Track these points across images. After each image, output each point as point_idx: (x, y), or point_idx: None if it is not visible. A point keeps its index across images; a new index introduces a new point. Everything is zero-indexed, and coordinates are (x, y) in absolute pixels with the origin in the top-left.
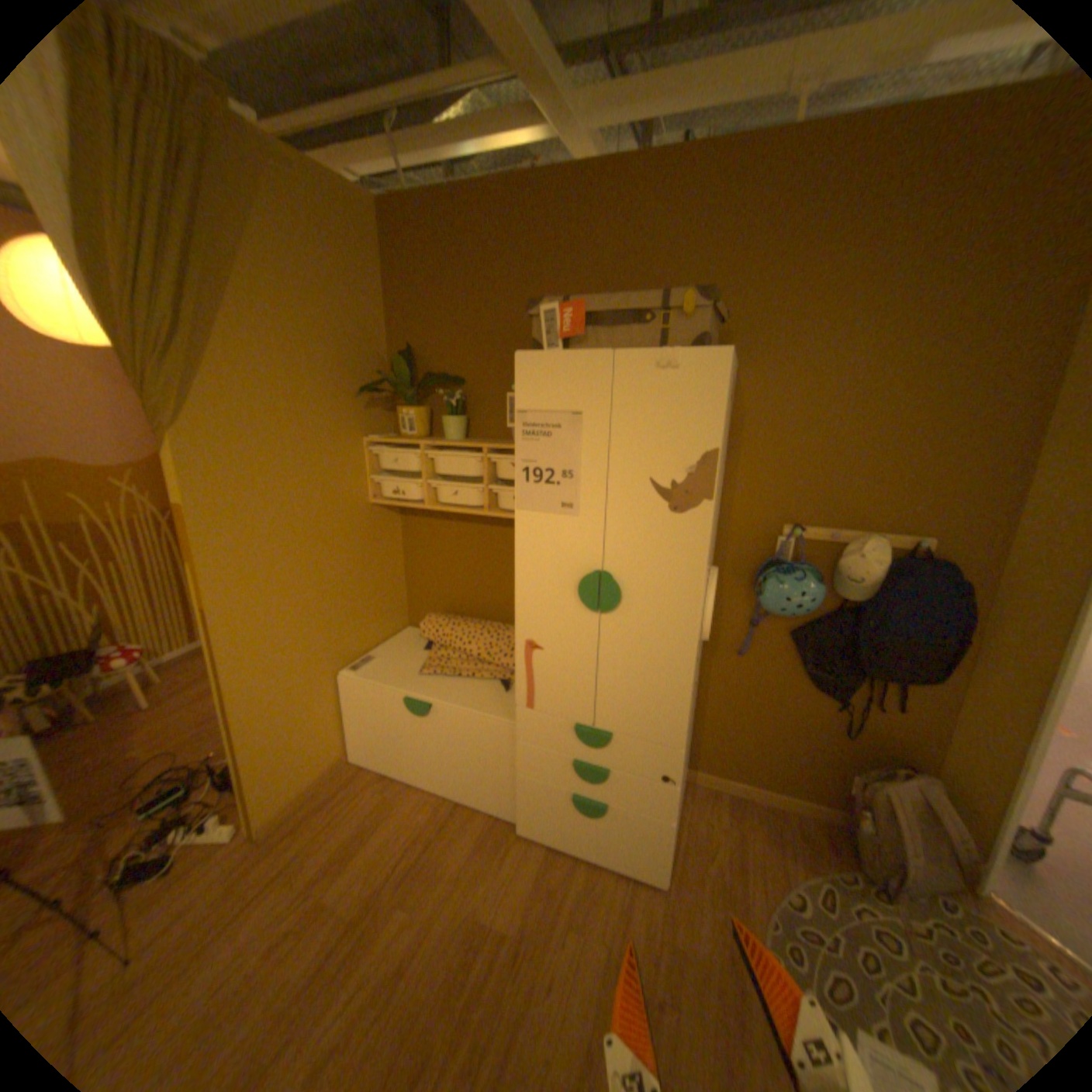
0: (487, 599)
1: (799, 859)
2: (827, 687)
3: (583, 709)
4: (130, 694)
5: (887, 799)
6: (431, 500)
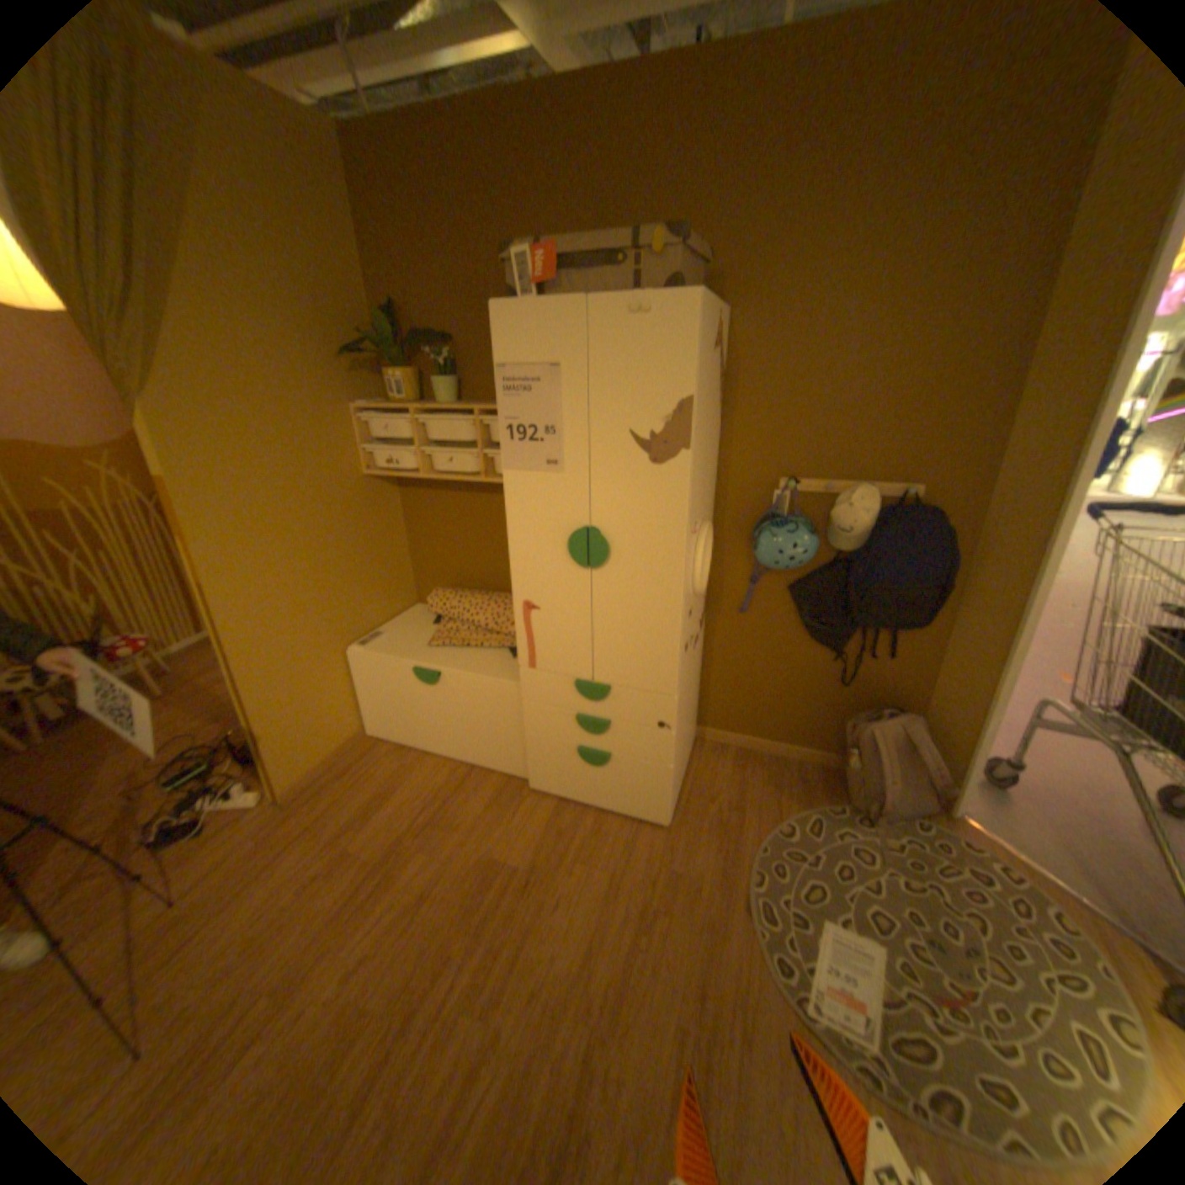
0: (494, 571)
1: (794, 797)
2: (821, 638)
3: (581, 665)
4: (139, 685)
5: (870, 736)
6: (426, 469)
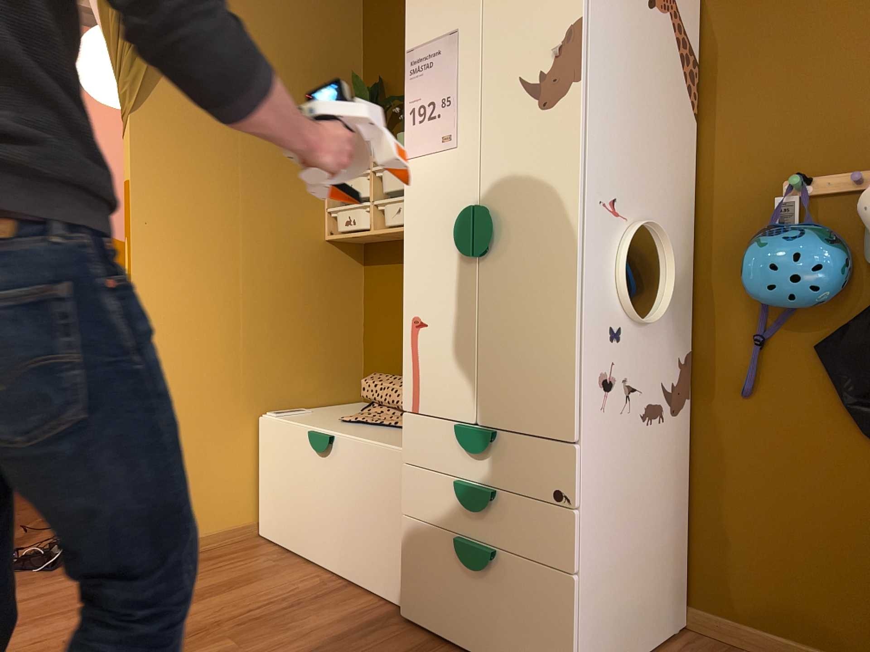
0: None
1: None
2: None
3: (465, 398)
4: None
5: None
6: (380, 226)
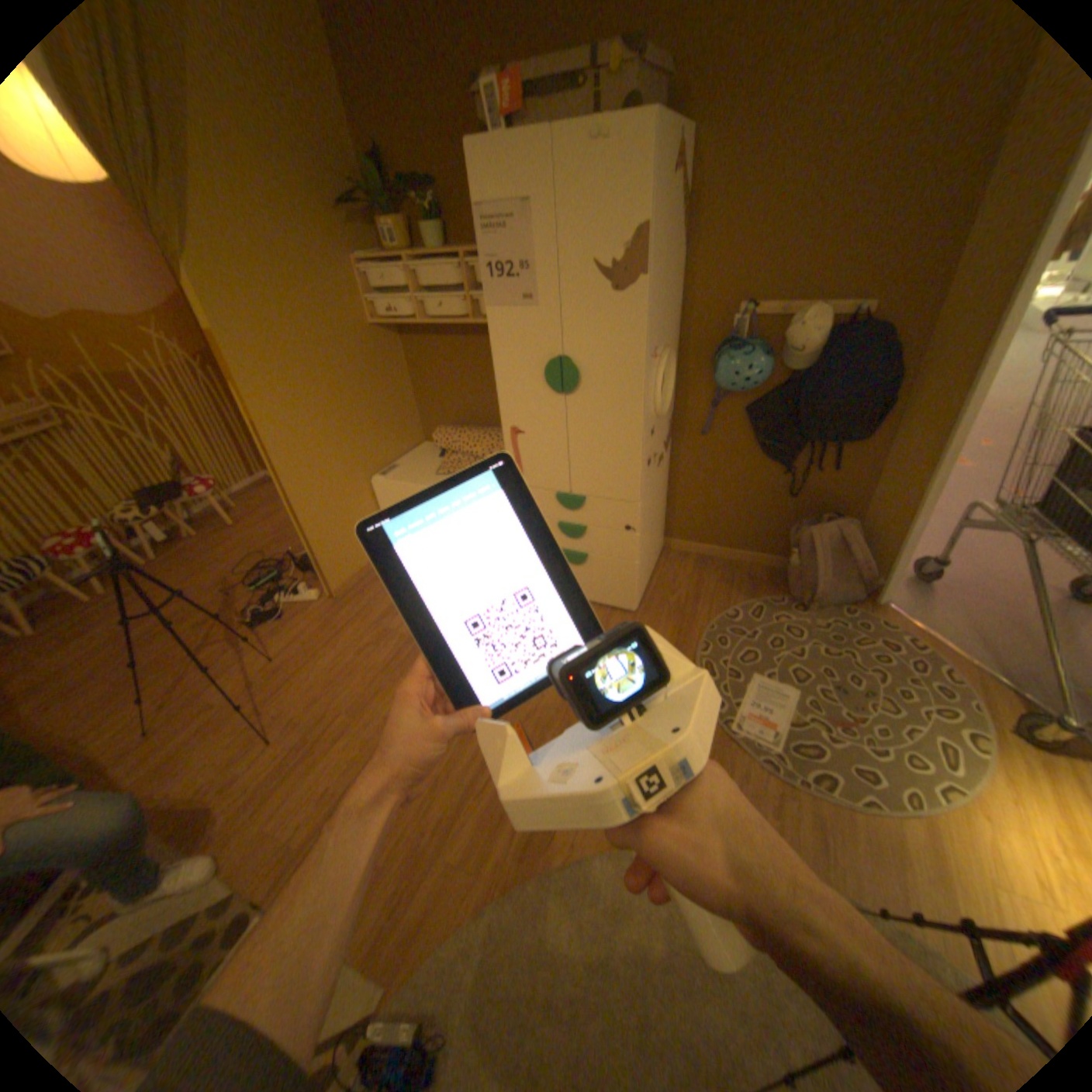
0: (486, 409)
1: (741, 590)
2: (773, 454)
3: (560, 480)
4: (214, 517)
5: (808, 536)
6: (421, 315)
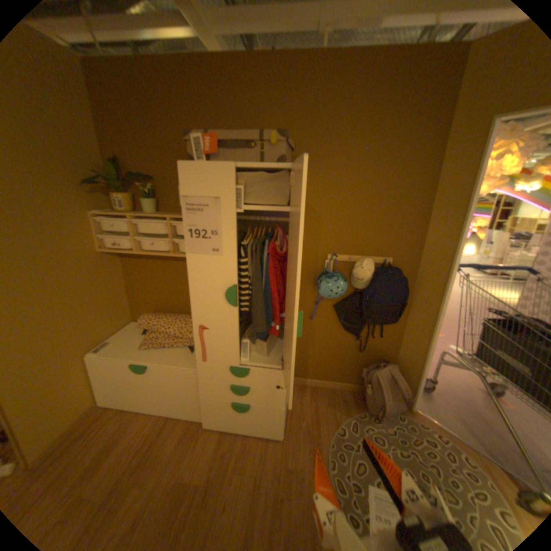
0: (178, 302)
1: (342, 411)
2: (350, 330)
3: (233, 358)
4: None
5: (376, 378)
6: (138, 248)
